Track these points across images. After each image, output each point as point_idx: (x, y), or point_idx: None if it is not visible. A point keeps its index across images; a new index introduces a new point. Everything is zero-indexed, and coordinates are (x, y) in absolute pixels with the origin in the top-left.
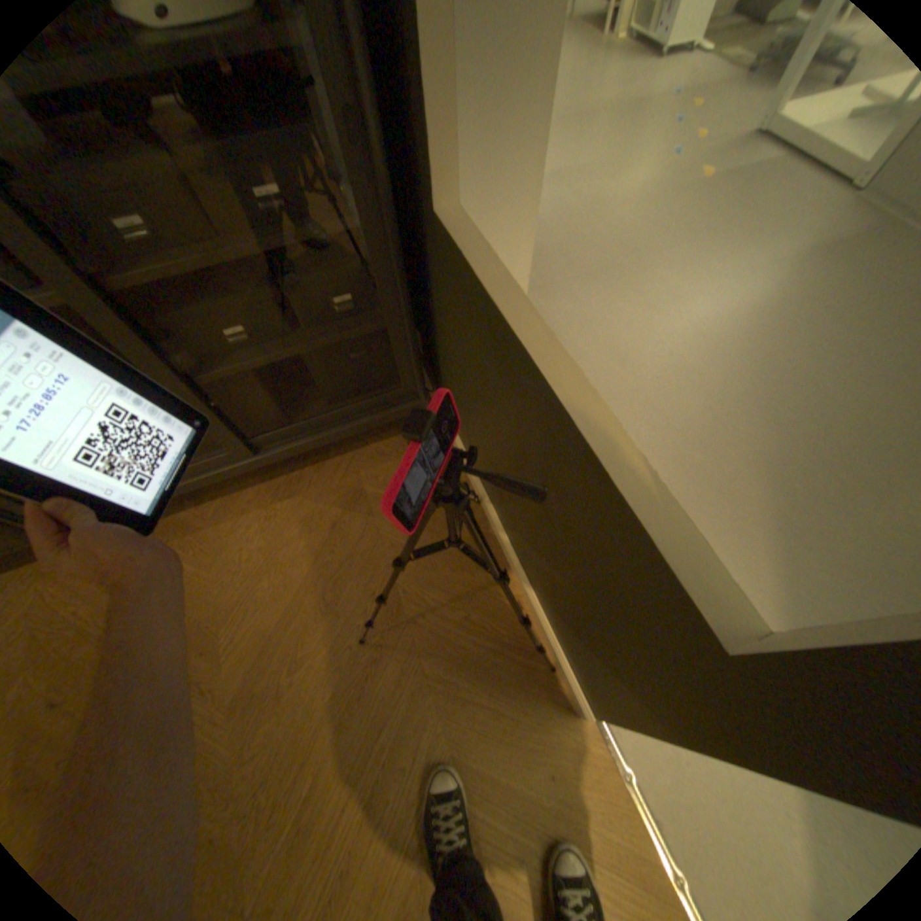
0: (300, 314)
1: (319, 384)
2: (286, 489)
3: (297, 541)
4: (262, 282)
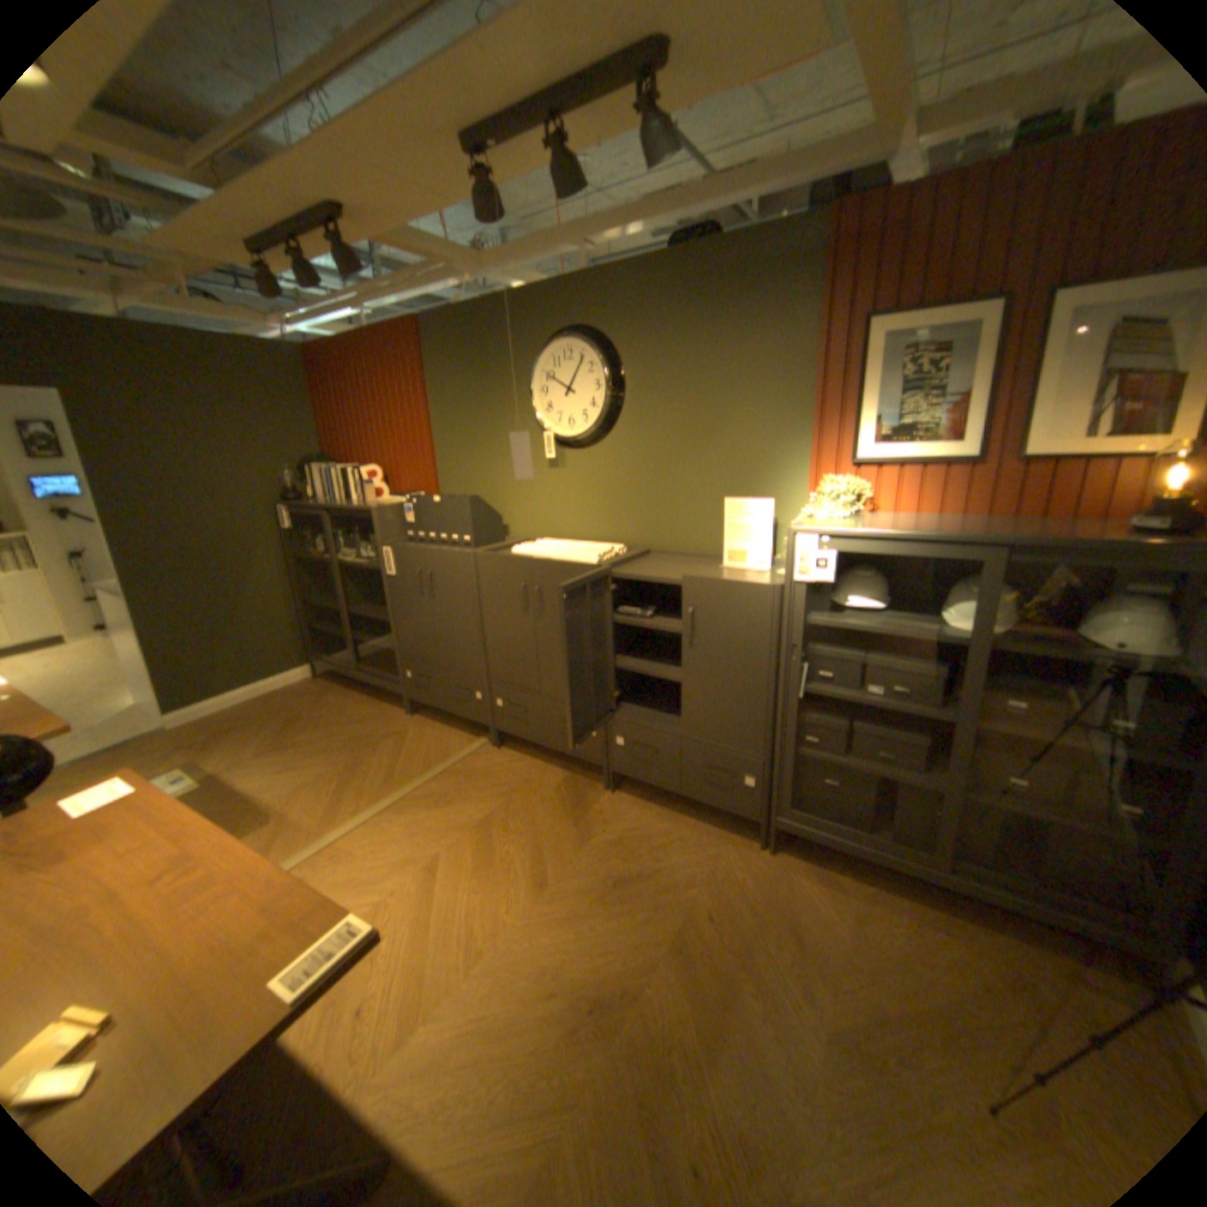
0: (1080, 802)
1: (1044, 864)
2: (944, 928)
3: (943, 976)
4: (1065, 768)
